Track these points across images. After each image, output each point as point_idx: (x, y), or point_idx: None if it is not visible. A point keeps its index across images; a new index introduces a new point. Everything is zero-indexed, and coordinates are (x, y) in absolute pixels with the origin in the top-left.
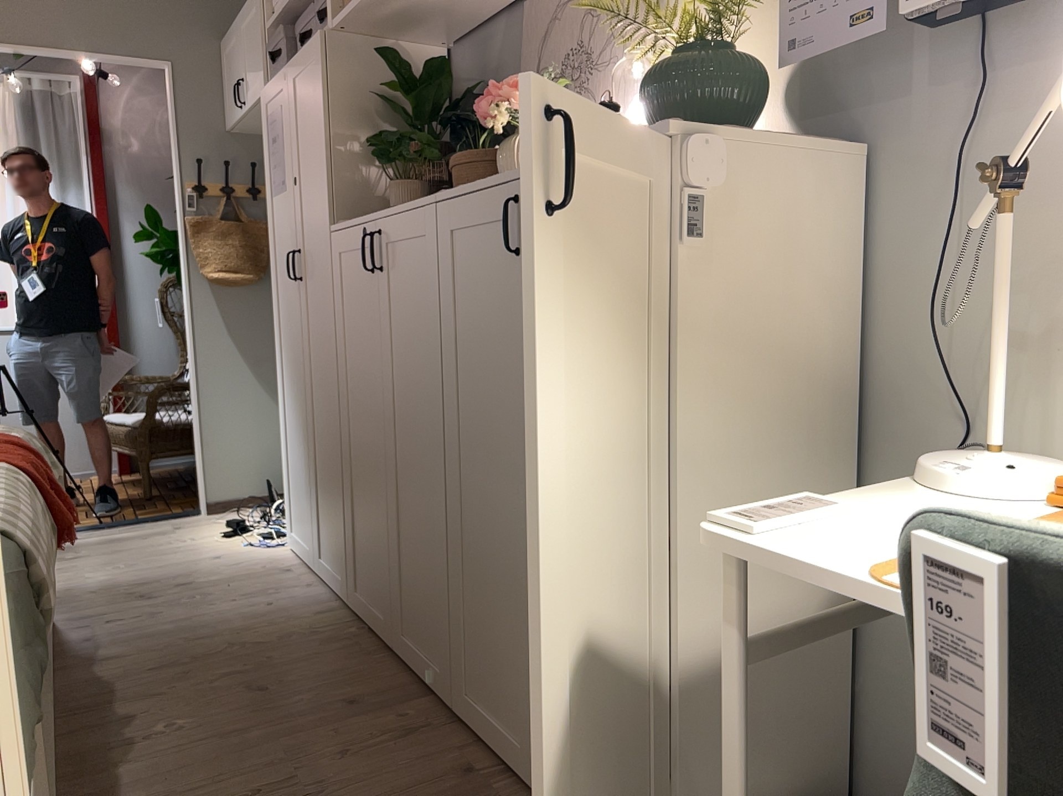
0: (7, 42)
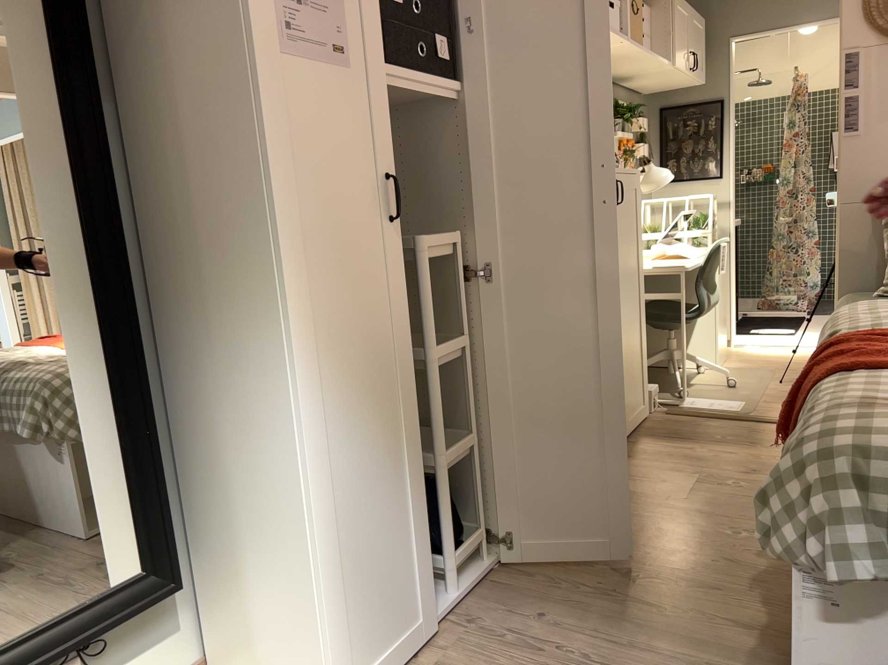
0: None
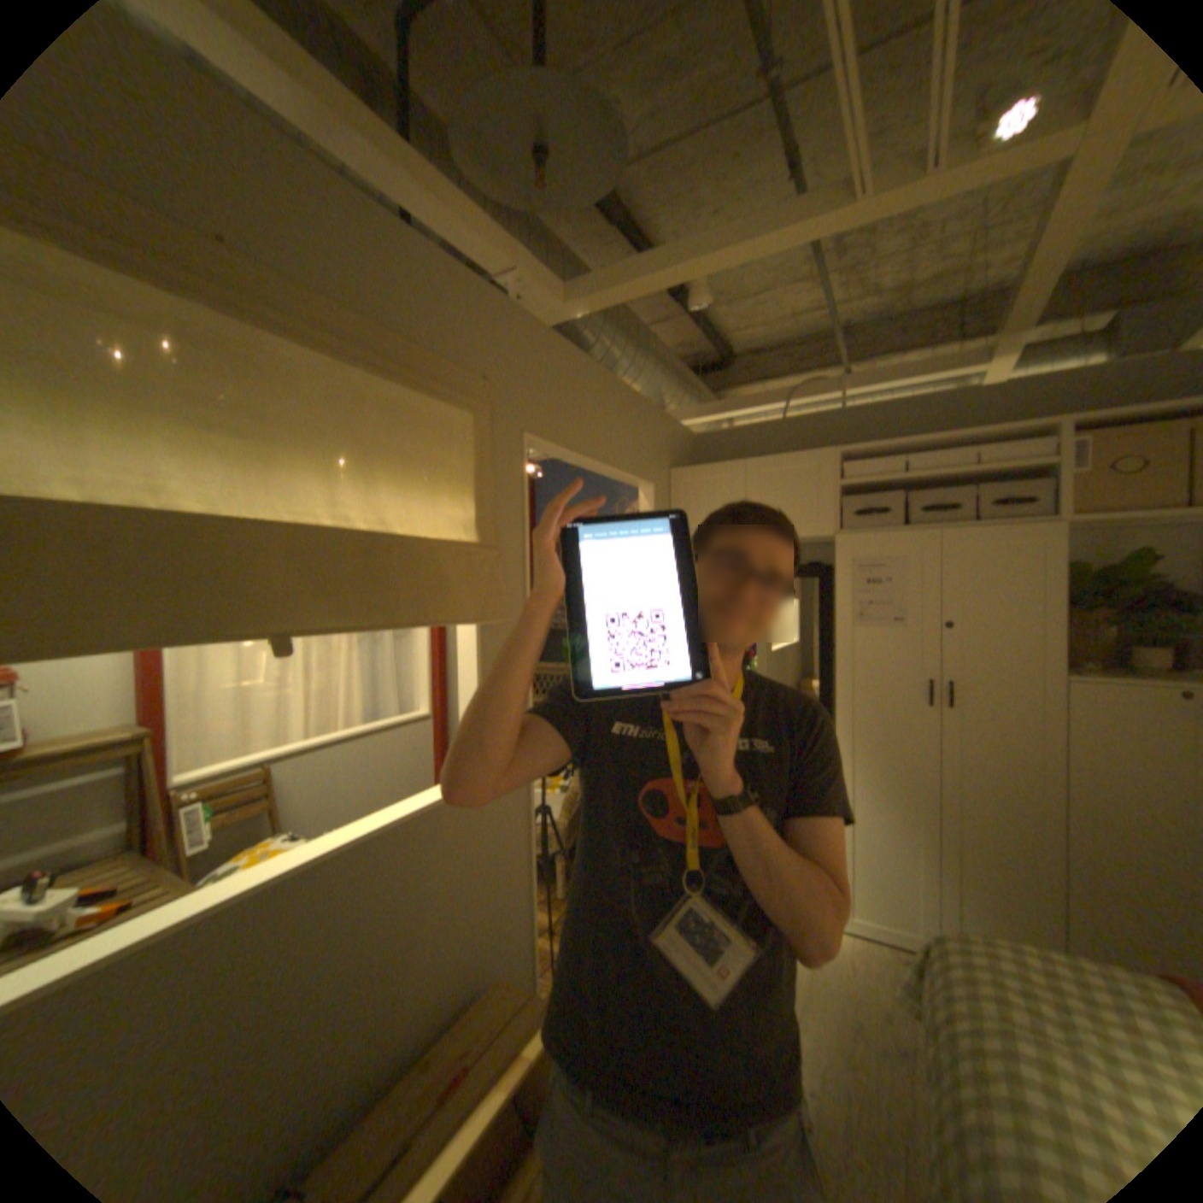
0: (586, 461)
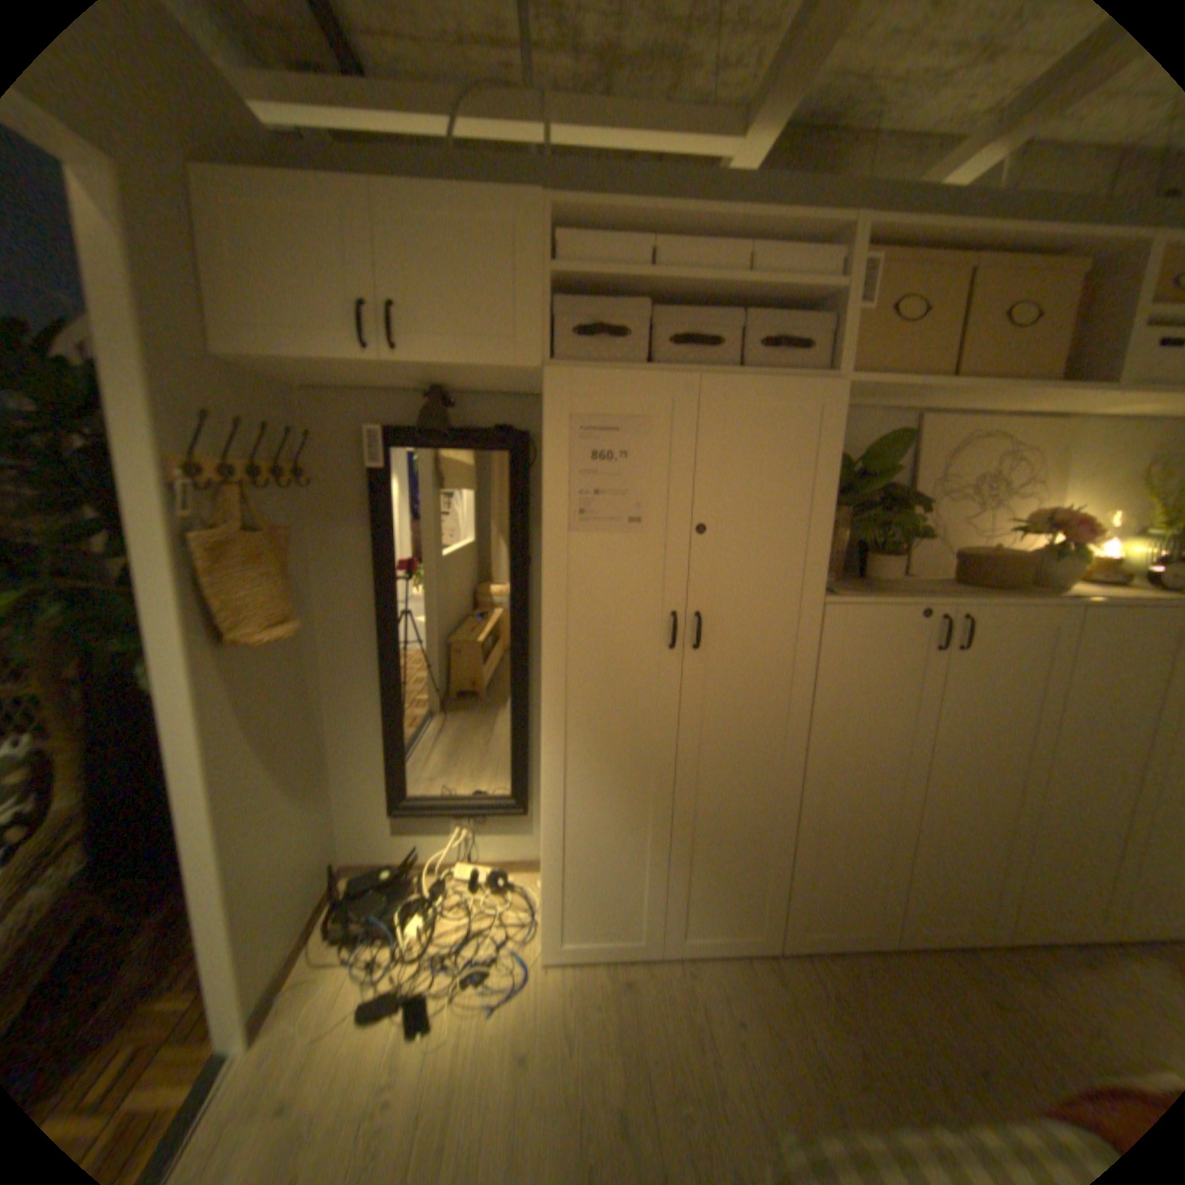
0: None
